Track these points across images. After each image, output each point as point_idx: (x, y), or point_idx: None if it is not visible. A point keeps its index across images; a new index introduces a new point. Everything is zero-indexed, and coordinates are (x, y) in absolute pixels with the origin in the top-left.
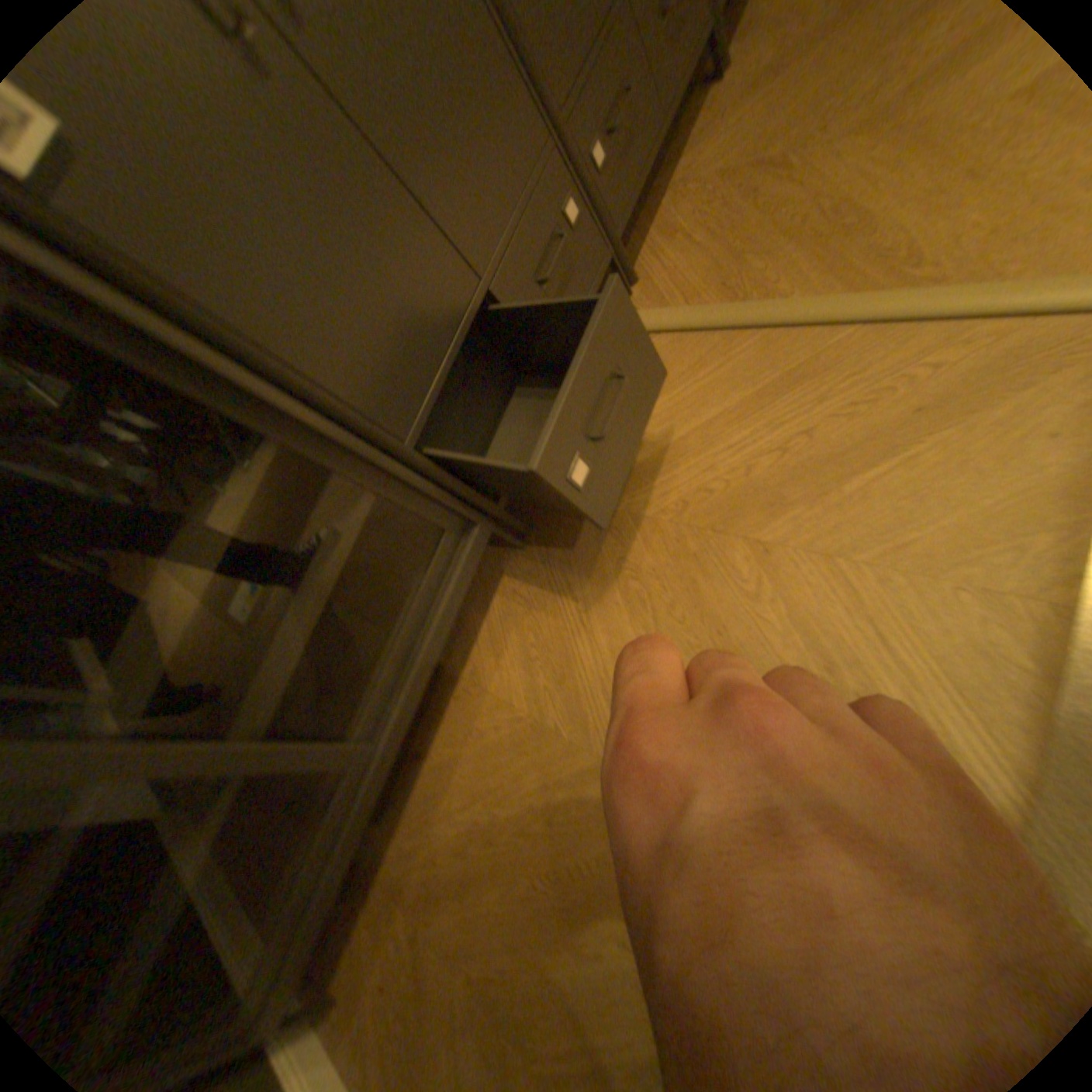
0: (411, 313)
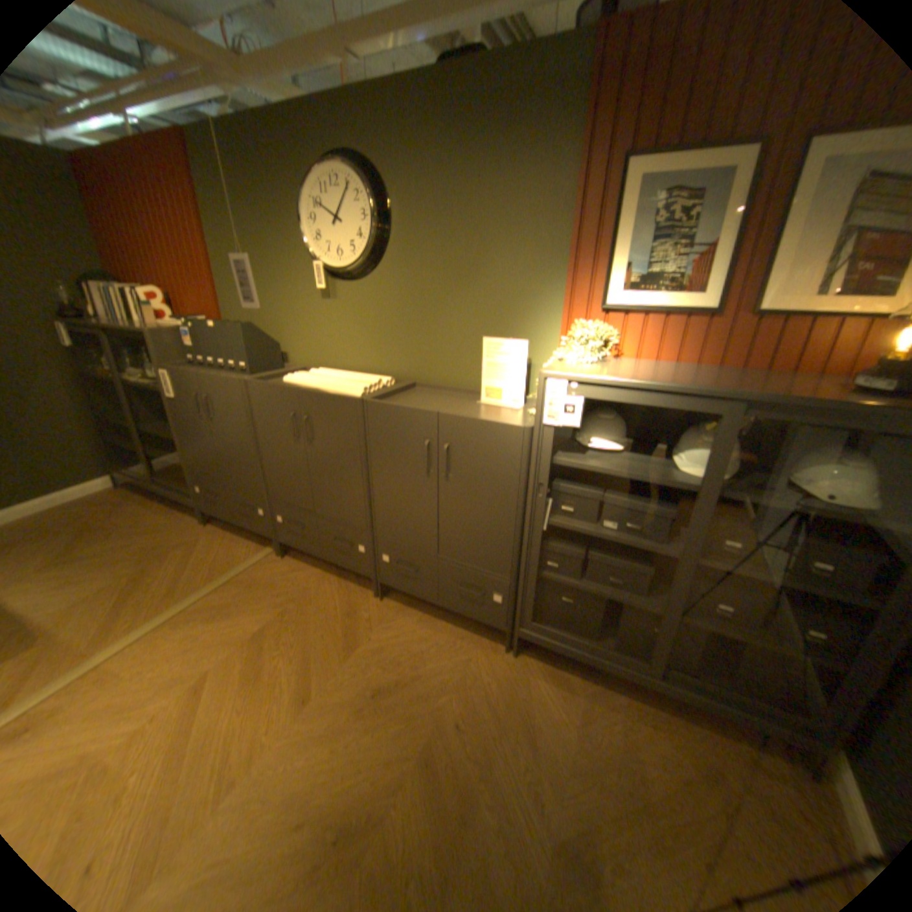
0: (203, 463)
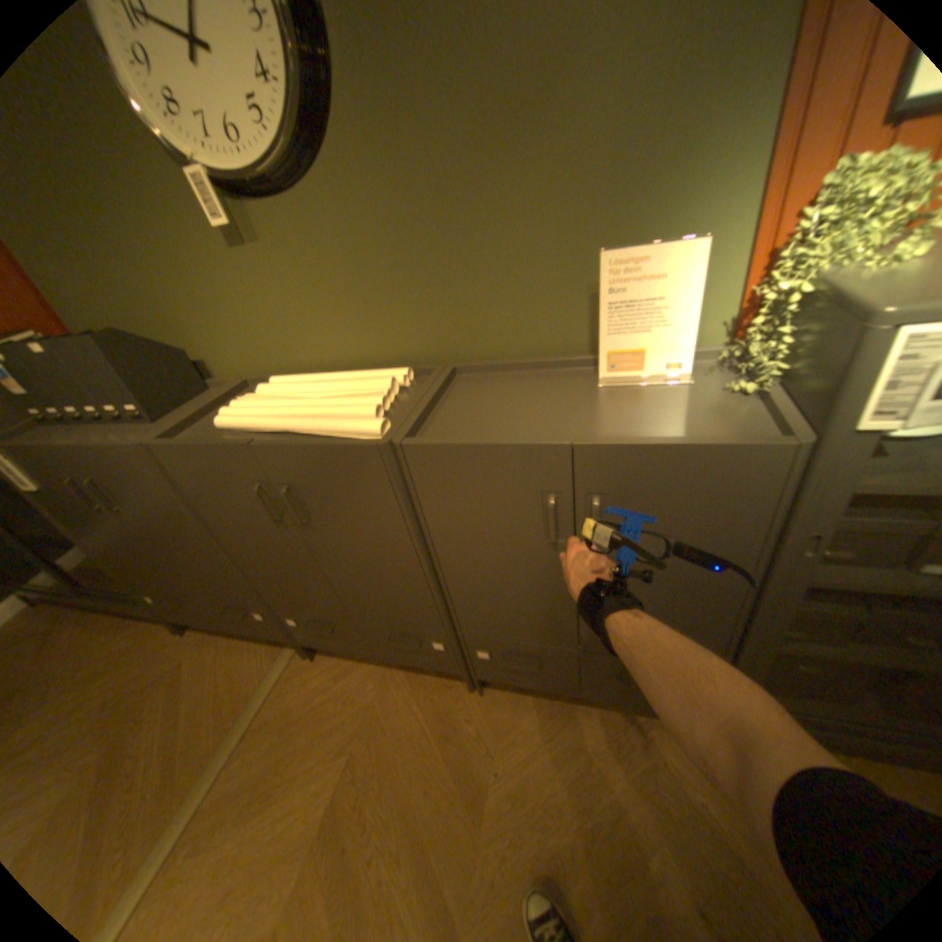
0: (137, 567)
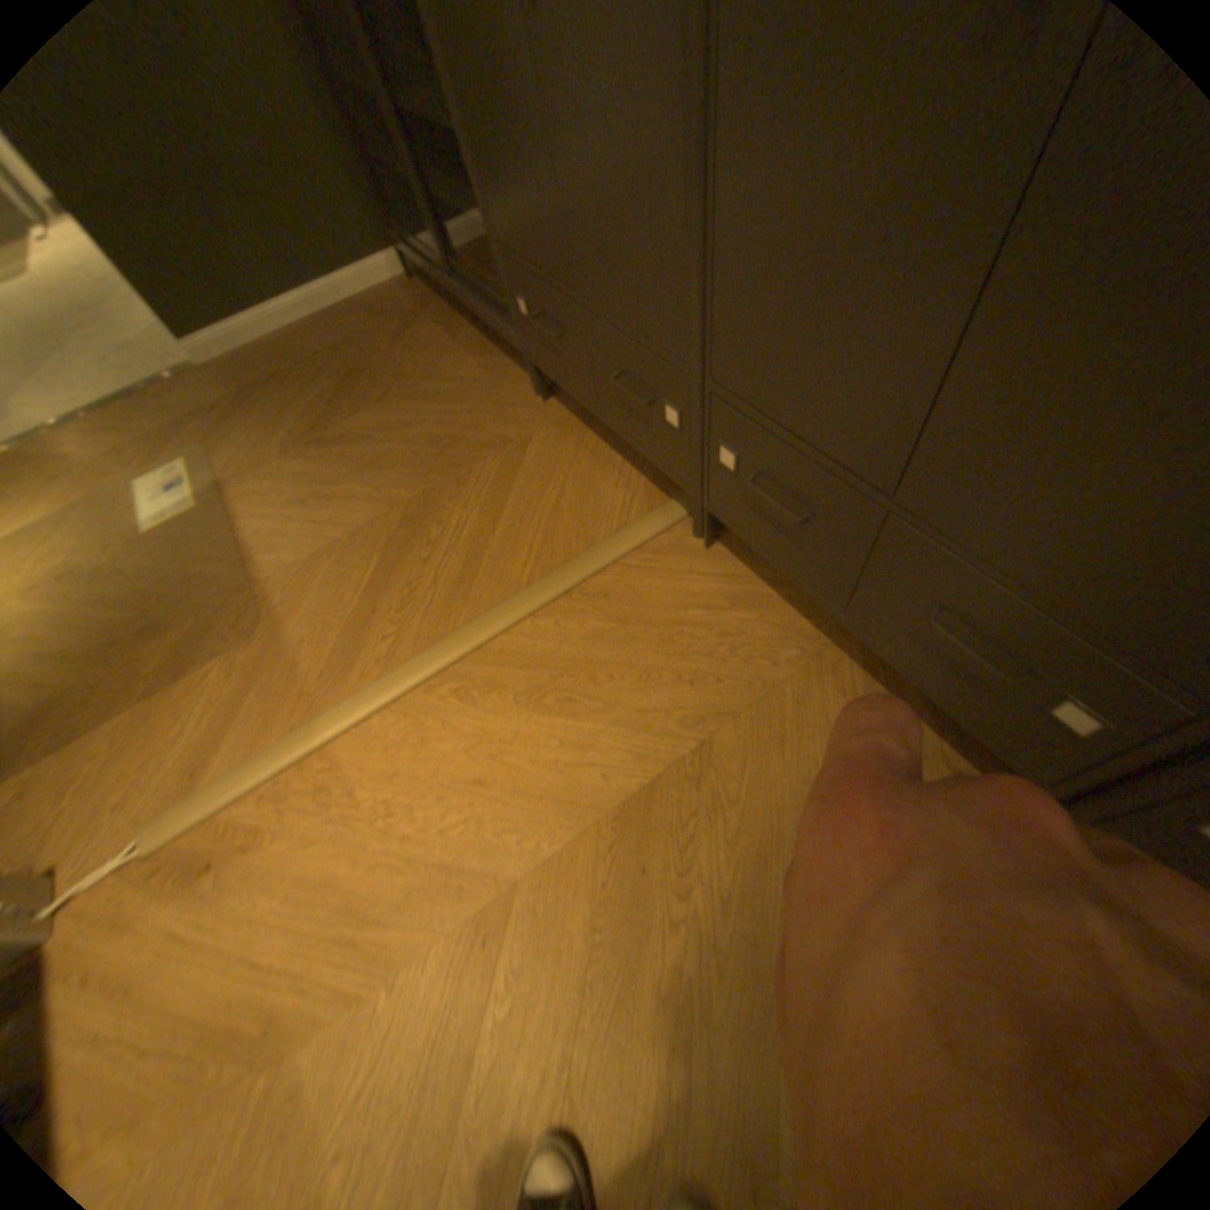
0: (525, 220)
